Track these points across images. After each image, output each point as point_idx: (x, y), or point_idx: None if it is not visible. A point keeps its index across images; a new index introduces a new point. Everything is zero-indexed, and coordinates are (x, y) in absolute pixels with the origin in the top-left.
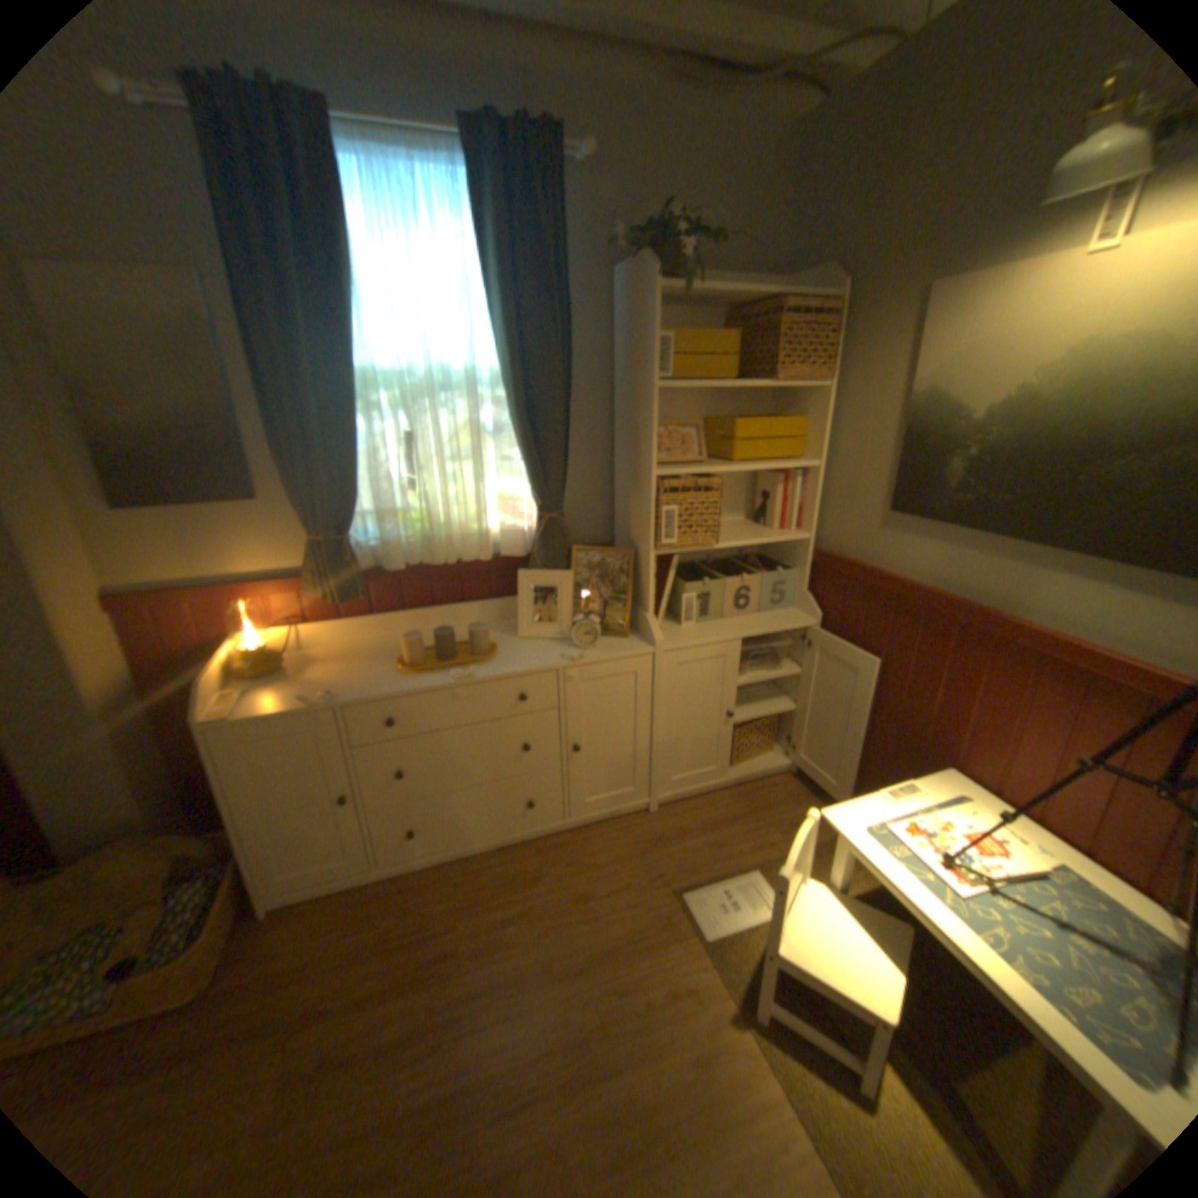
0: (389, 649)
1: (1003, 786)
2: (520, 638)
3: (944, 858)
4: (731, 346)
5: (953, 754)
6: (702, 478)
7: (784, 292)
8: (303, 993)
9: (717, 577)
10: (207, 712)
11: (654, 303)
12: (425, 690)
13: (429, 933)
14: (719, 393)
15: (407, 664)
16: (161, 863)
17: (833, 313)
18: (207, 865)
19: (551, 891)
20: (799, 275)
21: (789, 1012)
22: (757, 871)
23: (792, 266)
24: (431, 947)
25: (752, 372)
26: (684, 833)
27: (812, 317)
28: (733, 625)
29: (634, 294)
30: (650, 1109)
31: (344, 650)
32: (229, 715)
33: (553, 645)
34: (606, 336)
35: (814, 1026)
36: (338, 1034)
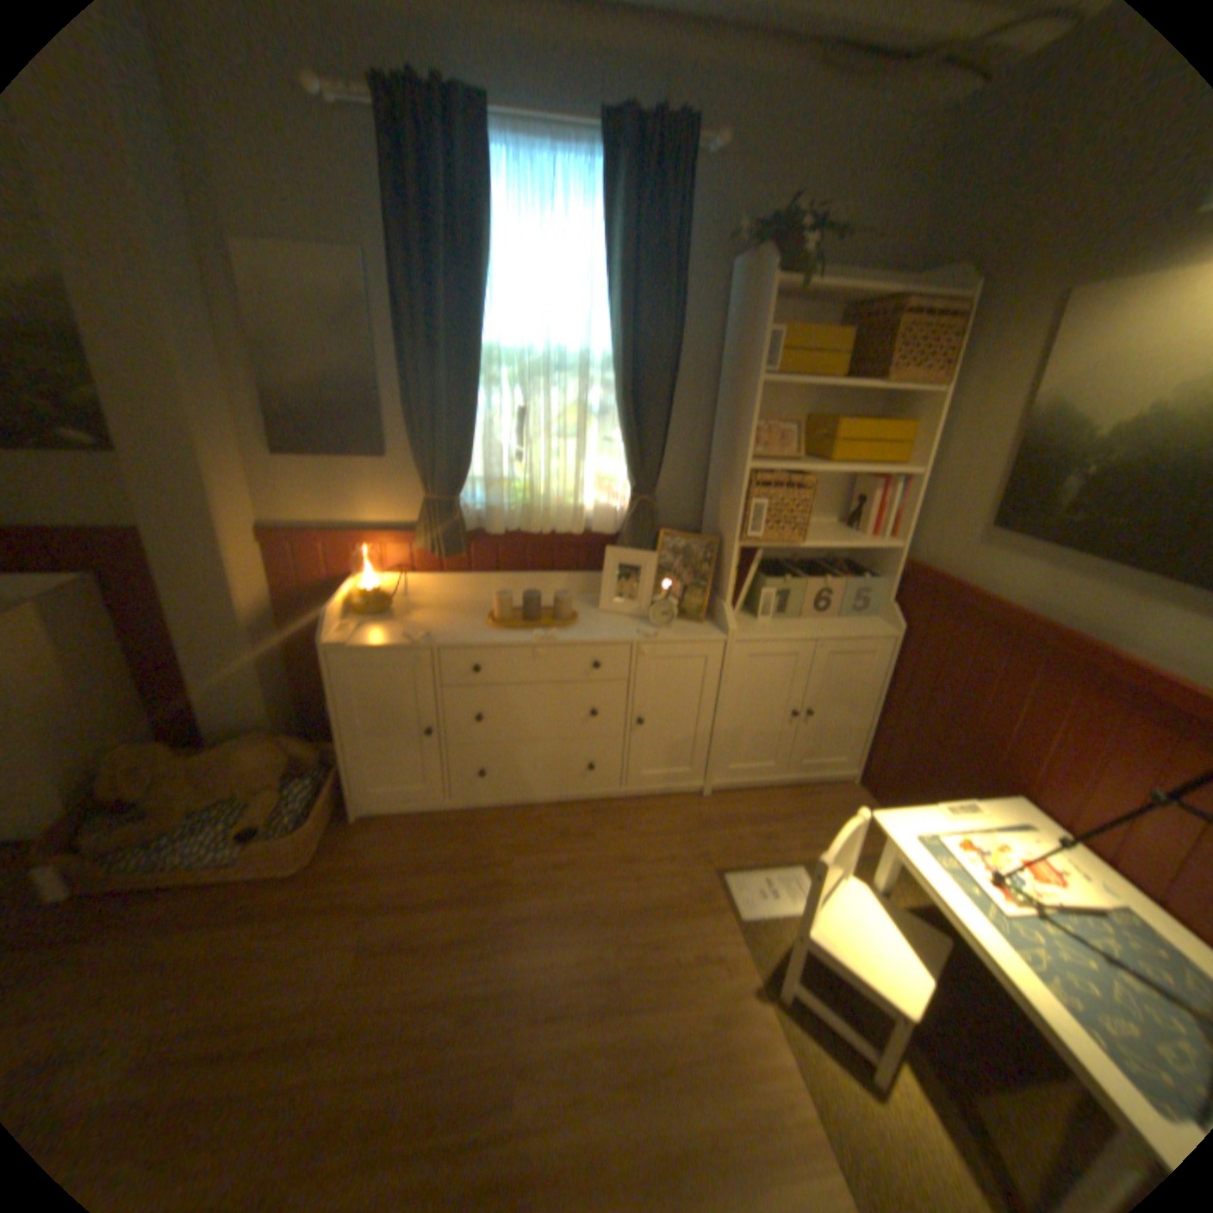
0: (480, 607)
1: (1075, 823)
2: (599, 613)
3: (995, 878)
4: (844, 345)
5: (1026, 784)
6: (796, 476)
7: (907, 292)
8: (379, 892)
9: (799, 577)
10: (327, 640)
11: (768, 298)
12: (509, 647)
13: (488, 864)
14: (826, 393)
15: (495, 622)
16: (277, 763)
17: (958, 316)
18: (311, 773)
19: (600, 850)
20: (927, 275)
21: (813, 1000)
22: (801, 869)
23: (922, 264)
24: (488, 876)
25: (863, 373)
26: (733, 822)
27: (936, 319)
28: (810, 627)
29: (750, 288)
30: (667, 1051)
31: (441, 604)
32: (344, 643)
33: (629, 623)
34: (717, 328)
35: (837, 1017)
36: (404, 930)
